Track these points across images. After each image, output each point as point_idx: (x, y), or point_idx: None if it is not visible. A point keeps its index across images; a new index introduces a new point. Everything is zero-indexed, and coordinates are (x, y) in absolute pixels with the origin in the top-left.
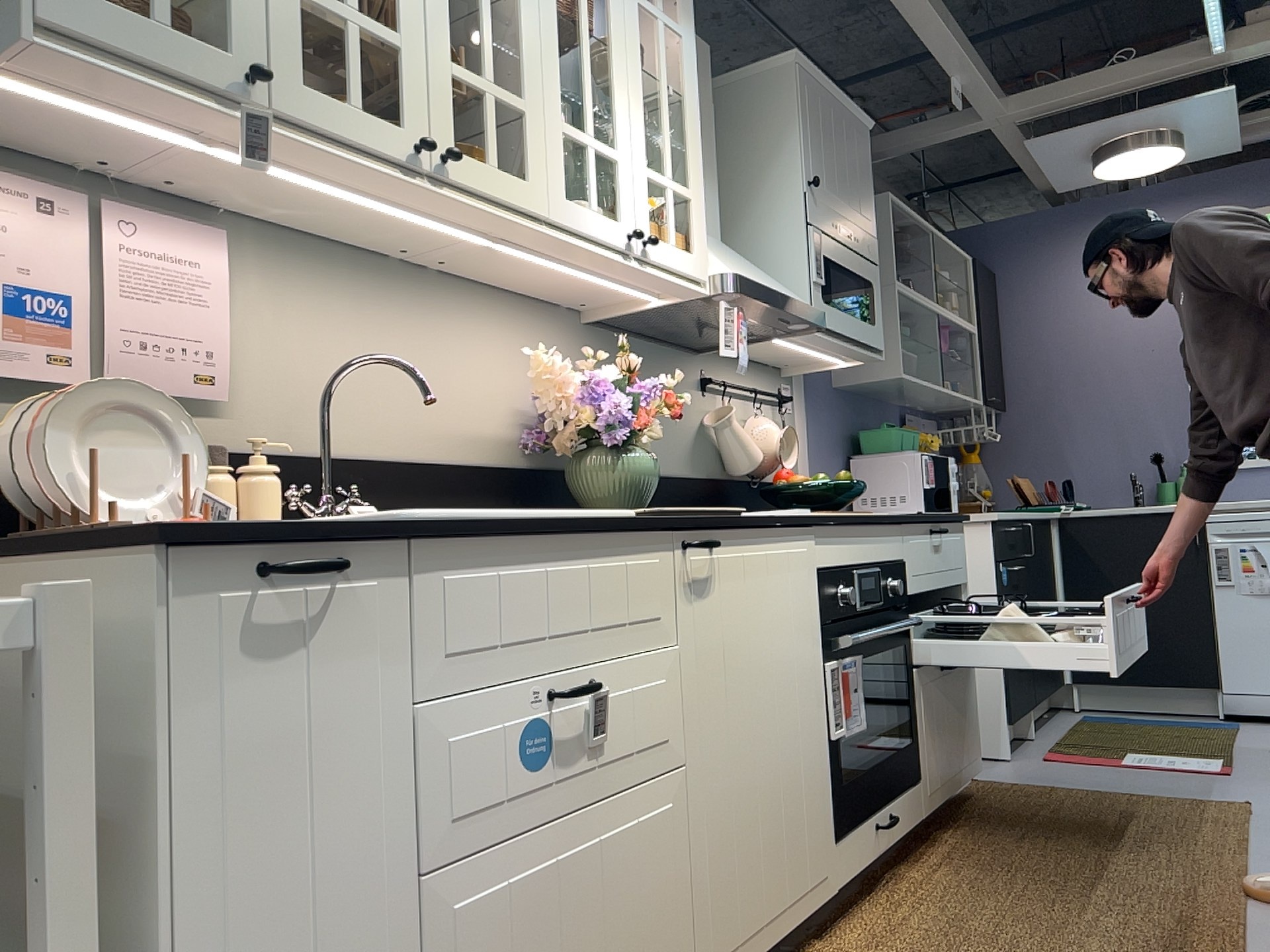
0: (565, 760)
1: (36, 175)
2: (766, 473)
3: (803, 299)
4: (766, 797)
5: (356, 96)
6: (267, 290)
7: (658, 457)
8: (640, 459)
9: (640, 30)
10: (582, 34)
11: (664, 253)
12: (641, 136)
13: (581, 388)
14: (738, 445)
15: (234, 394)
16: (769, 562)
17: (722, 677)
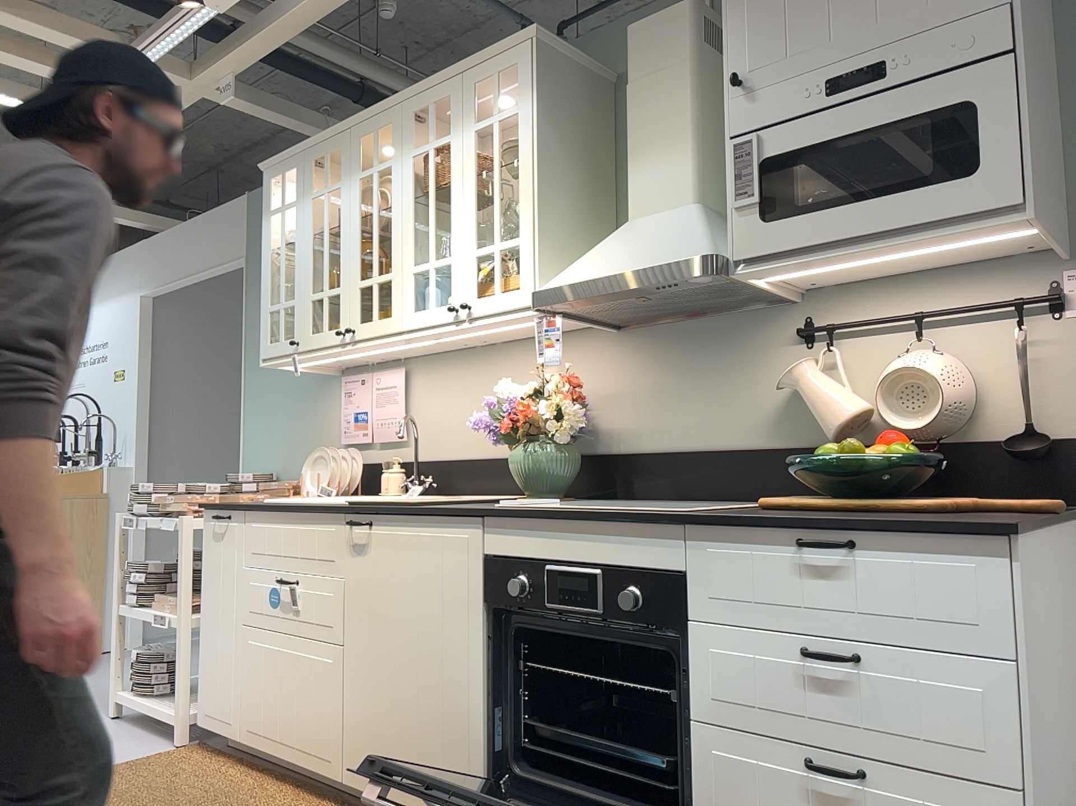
0: (285, 609)
1: (363, 370)
2: (909, 433)
3: (684, 251)
4: (401, 704)
5: (325, 326)
6: (424, 385)
7: (709, 432)
8: (537, 452)
9: (473, 151)
10: (429, 198)
11: (485, 304)
12: (469, 229)
13: (489, 408)
14: (813, 406)
15: (412, 435)
16: (418, 541)
17: (371, 607)
